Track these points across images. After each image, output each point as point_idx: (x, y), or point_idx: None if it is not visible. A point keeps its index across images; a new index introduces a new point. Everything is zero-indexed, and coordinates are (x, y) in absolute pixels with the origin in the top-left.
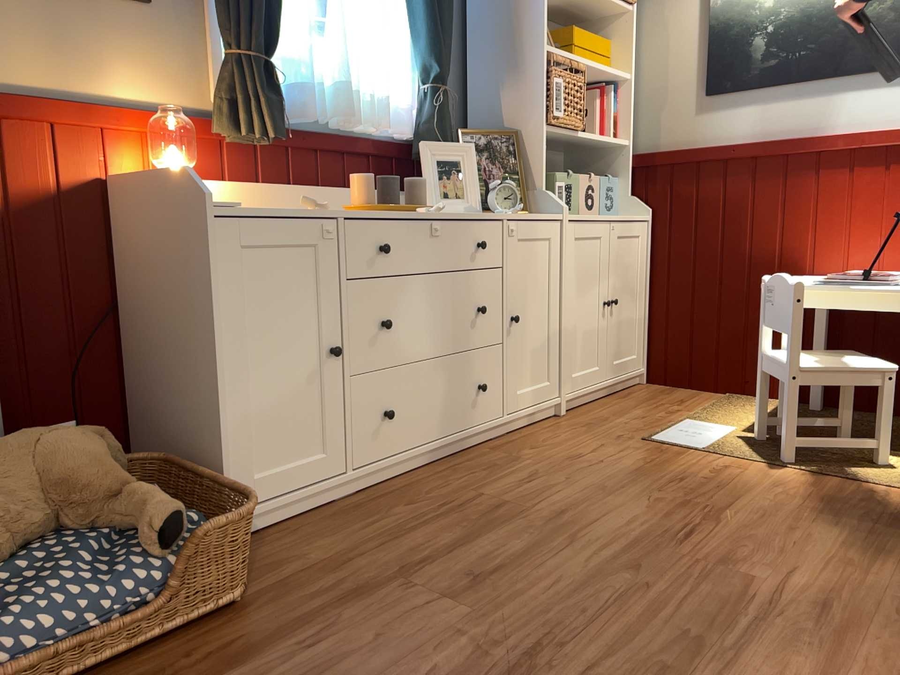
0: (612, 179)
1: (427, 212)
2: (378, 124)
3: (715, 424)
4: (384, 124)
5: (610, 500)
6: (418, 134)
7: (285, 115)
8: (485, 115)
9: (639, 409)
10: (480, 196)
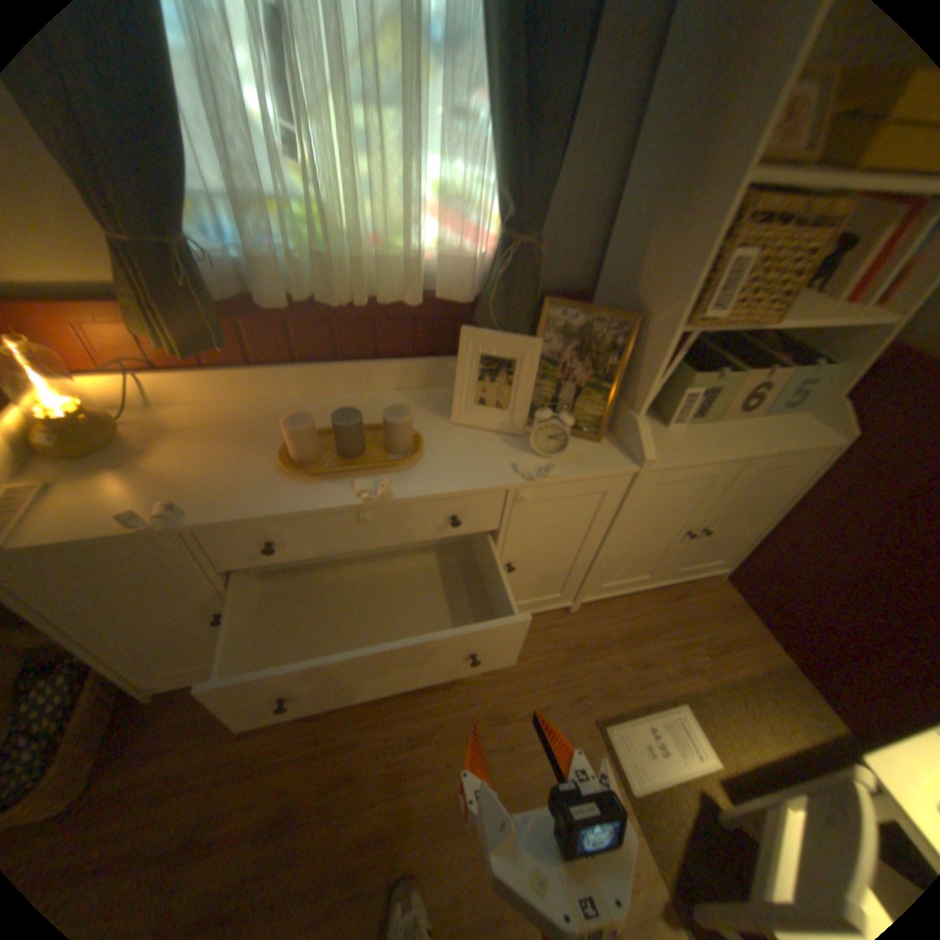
0: (832, 362)
1: (361, 497)
2: (402, 297)
3: (707, 741)
4: (408, 300)
5: (439, 849)
6: (483, 298)
7: (256, 292)
8: (625, 259)
9: (660, 644)
10: (526, 416)
